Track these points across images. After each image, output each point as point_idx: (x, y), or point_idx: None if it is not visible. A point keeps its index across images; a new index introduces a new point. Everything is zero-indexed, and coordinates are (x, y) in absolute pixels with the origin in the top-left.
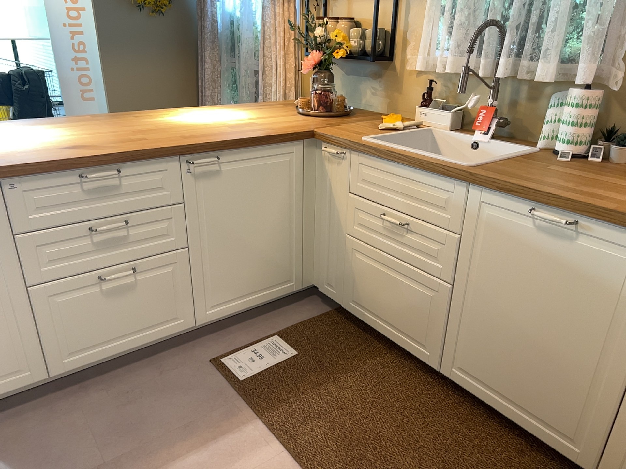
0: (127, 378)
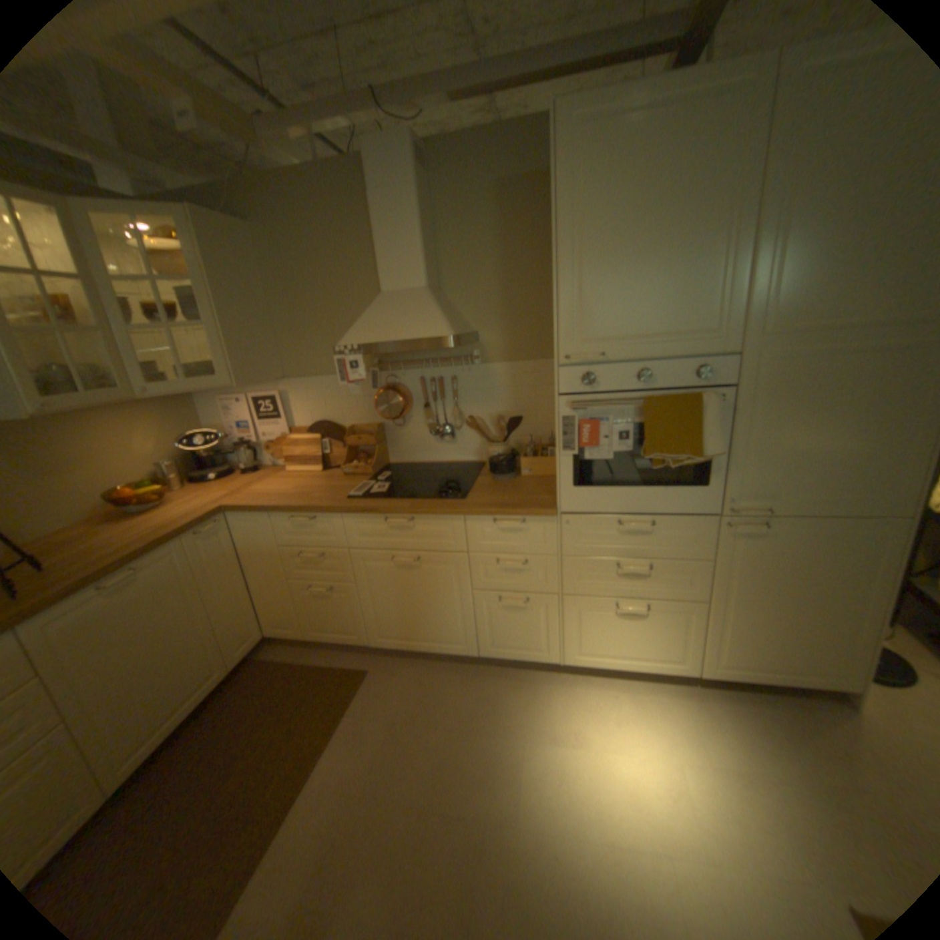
0: None
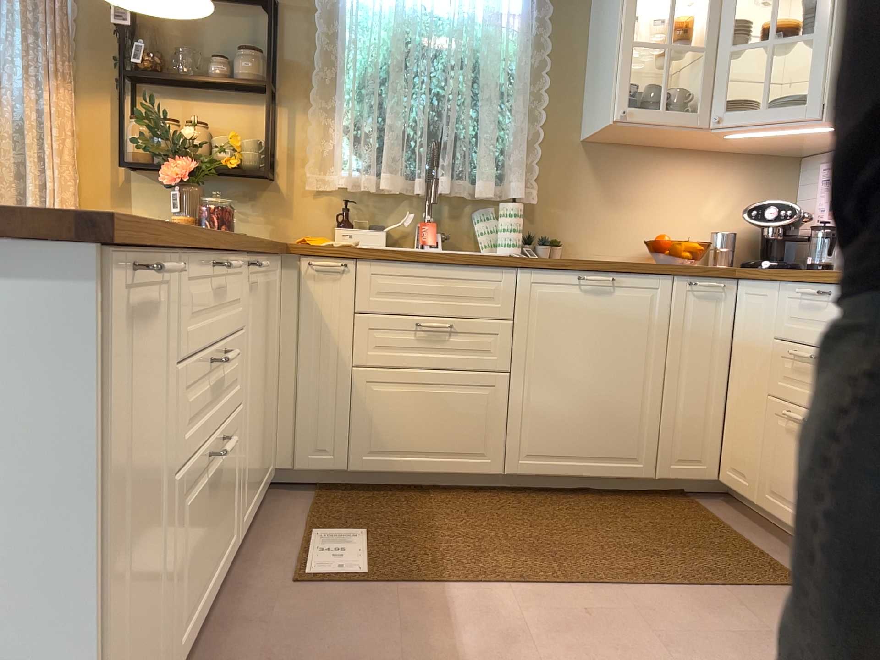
0: (225, 658)
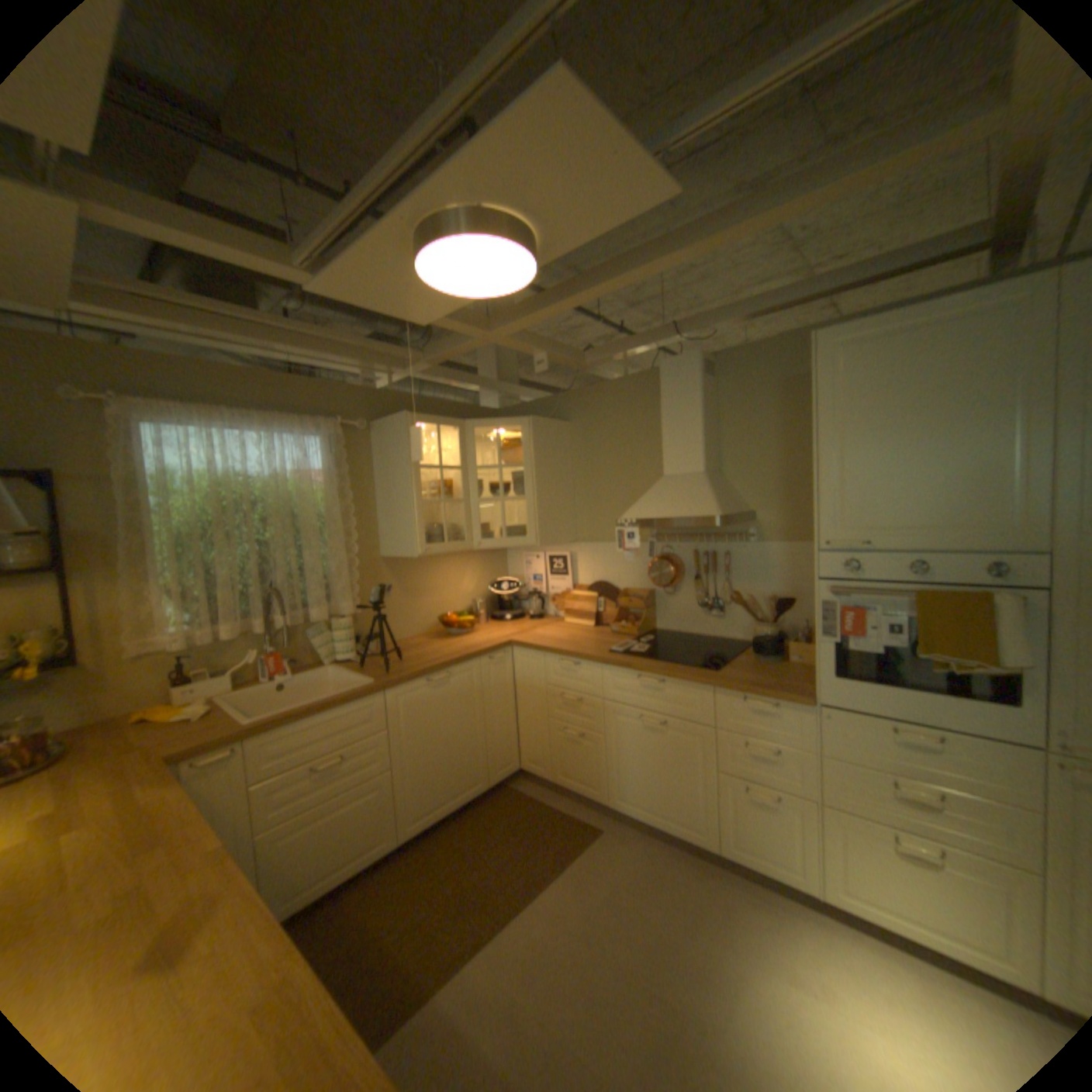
0: None
